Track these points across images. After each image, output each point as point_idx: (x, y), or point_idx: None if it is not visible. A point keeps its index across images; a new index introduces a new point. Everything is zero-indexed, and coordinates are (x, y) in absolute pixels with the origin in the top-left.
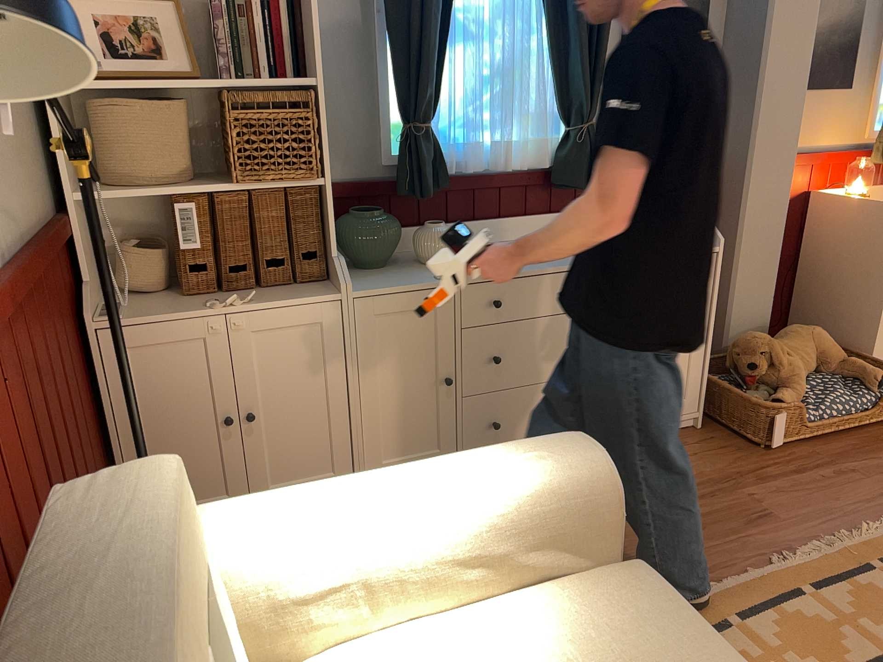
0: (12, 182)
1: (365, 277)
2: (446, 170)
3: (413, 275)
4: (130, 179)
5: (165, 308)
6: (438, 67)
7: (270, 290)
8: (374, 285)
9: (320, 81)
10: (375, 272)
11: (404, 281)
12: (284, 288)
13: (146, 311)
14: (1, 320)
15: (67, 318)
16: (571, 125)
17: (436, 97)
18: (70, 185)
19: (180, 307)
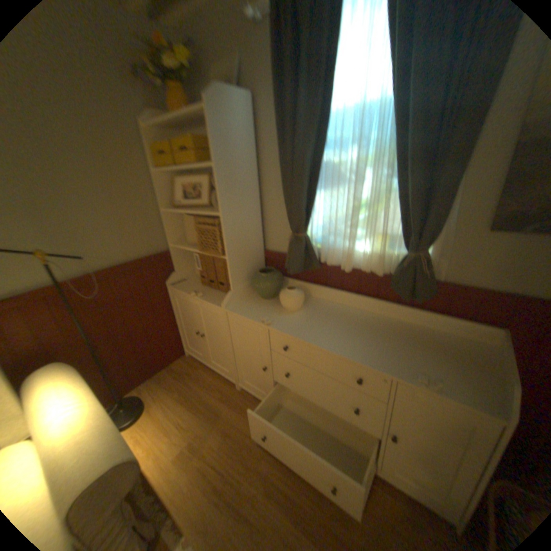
0: (117, 245)
1: (249, 301)
2: (319, 259)
3: (262, 310)
4: (187, 239)
5: (187, 286)
6: (309, 201)
7: (218, 292)
8: (239, 308)
9: (222, 213)
10: (259, 300)
11: (251, 312)
12: (222, 294)
13: (183, 285)
14: (67, 291)
15: (153, 282)
16: (410, 249)
17: (308, 219)
18: (170, 240)
19: (190, 288)
